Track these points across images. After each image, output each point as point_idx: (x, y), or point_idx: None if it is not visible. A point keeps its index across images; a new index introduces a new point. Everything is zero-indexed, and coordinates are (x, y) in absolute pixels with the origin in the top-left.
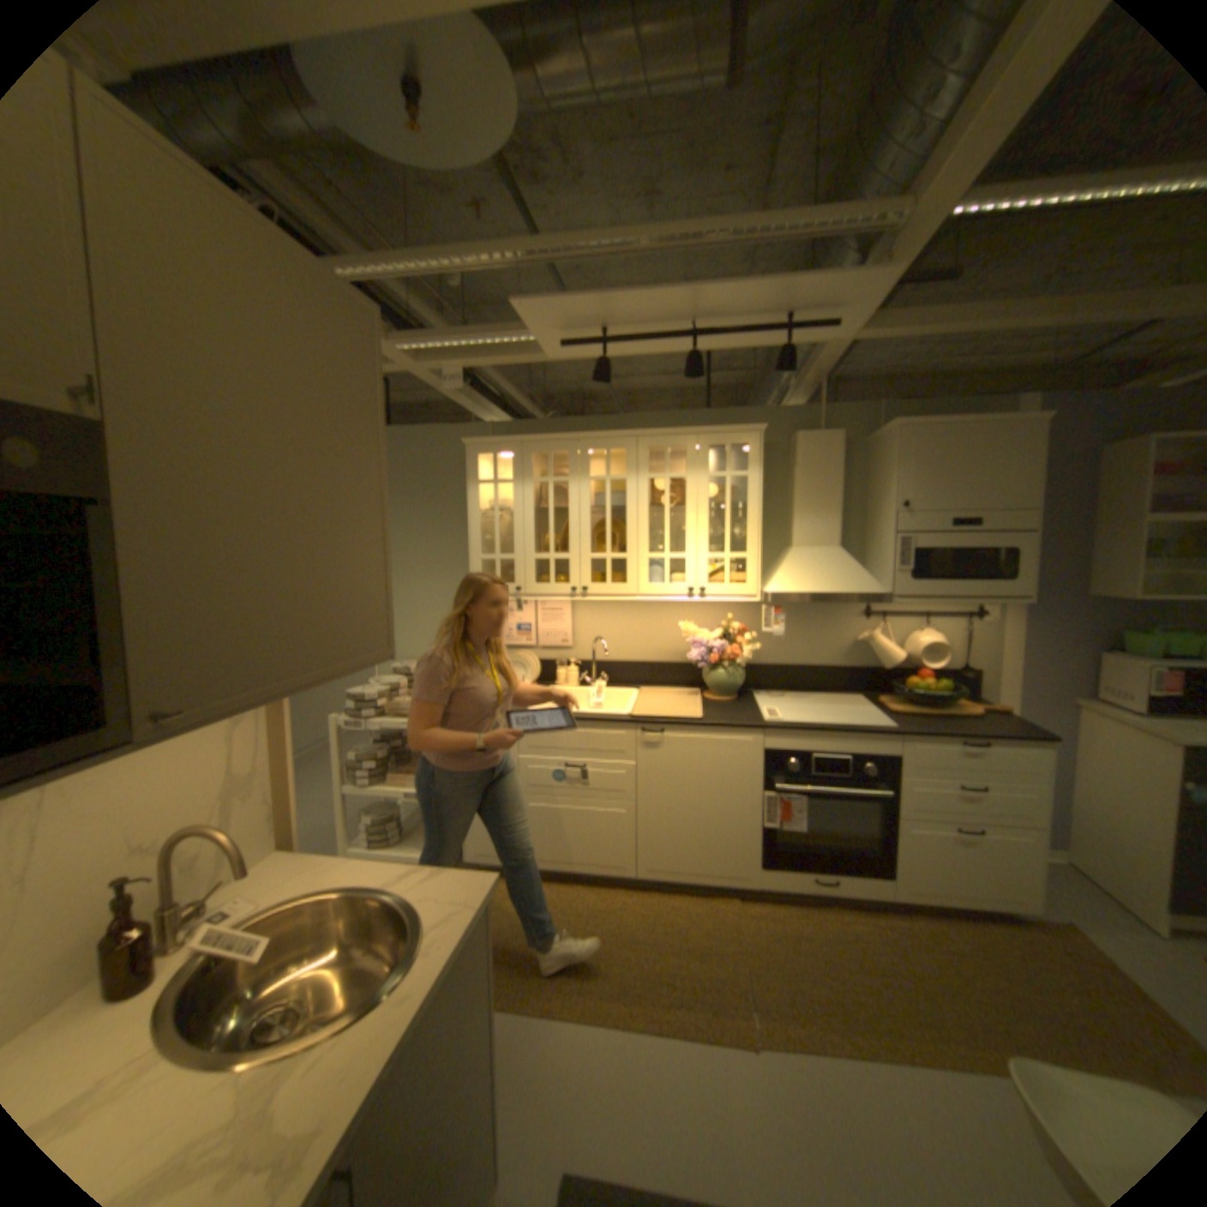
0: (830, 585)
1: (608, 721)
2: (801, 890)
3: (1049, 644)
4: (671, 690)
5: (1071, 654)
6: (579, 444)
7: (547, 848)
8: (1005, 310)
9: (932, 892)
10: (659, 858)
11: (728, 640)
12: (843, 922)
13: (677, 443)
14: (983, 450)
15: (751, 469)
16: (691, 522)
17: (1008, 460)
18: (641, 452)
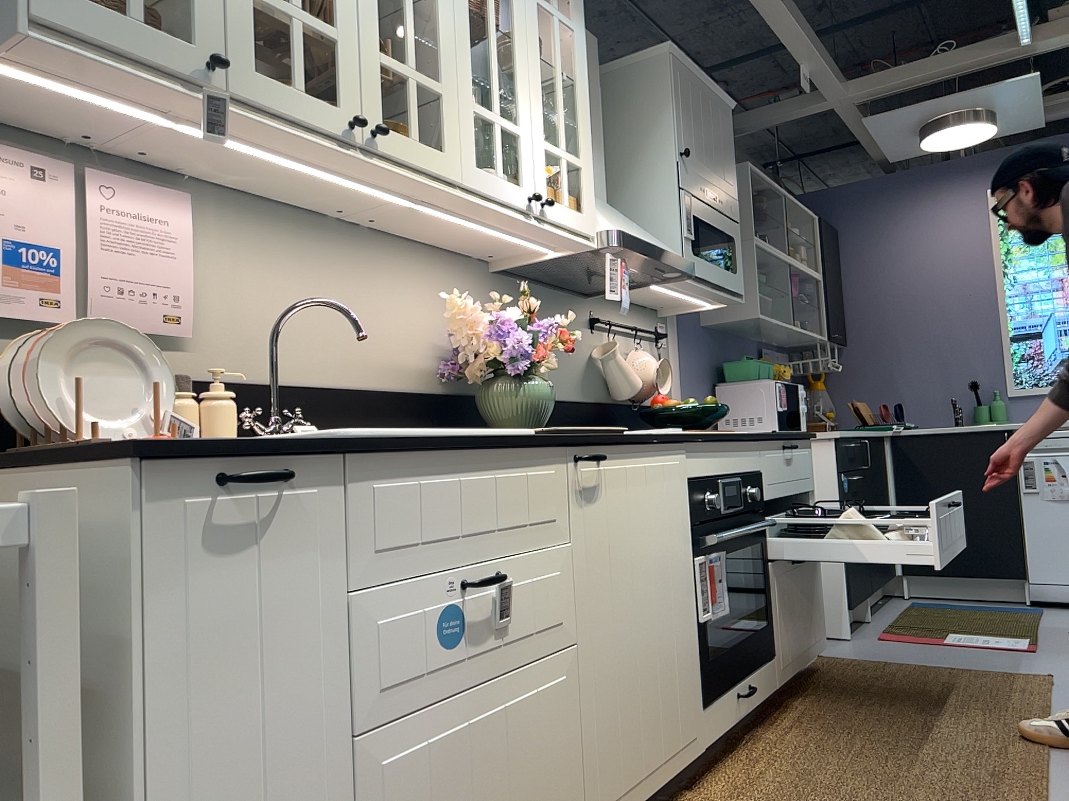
0: (649, 239)
1: (530, 439)
2: (730, 717)
3: (692, 375)
4: None
5: (702, 387)
6: None
7: None
8: None
9: (791, 653)
10: (610, 765)
11: (523, 326)
12: (770, 739)
13: None
14: (711, 118)
15: (576, 22)
16: (522, 67)
17: (722, 138)
18: None
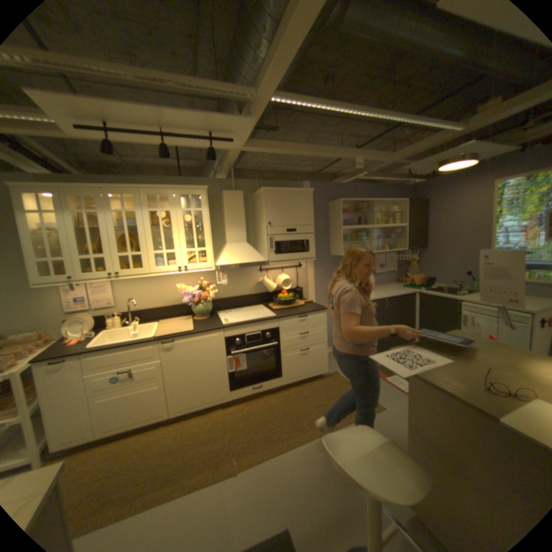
0: (244, 259)
1: (140, 342)
2: (246, 393)
3: (320, 274)
4: (176, 319)
5: (326, 277)
6: (100, 190)
7: (111, 422)
8: (294, 147)
9: (294, 376)
10: (179, 404)
11: (202, 289)
12: (264, 400)
13: (162, 193)
14: (293, 202)
15: (202, 207)
16: (175, 233)
17: (301, 206)
18: (142, 196)
